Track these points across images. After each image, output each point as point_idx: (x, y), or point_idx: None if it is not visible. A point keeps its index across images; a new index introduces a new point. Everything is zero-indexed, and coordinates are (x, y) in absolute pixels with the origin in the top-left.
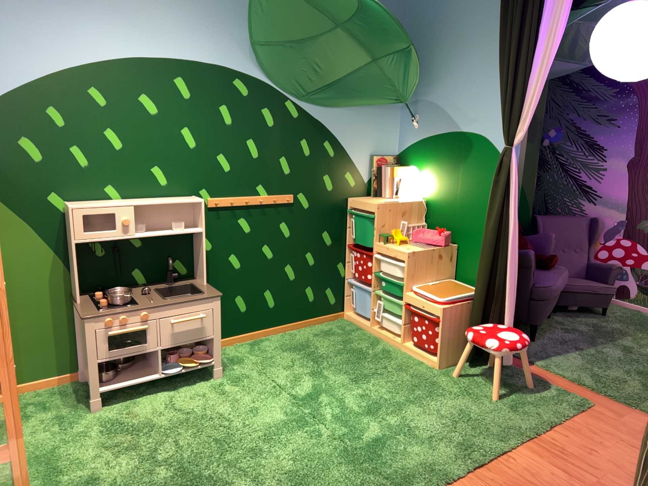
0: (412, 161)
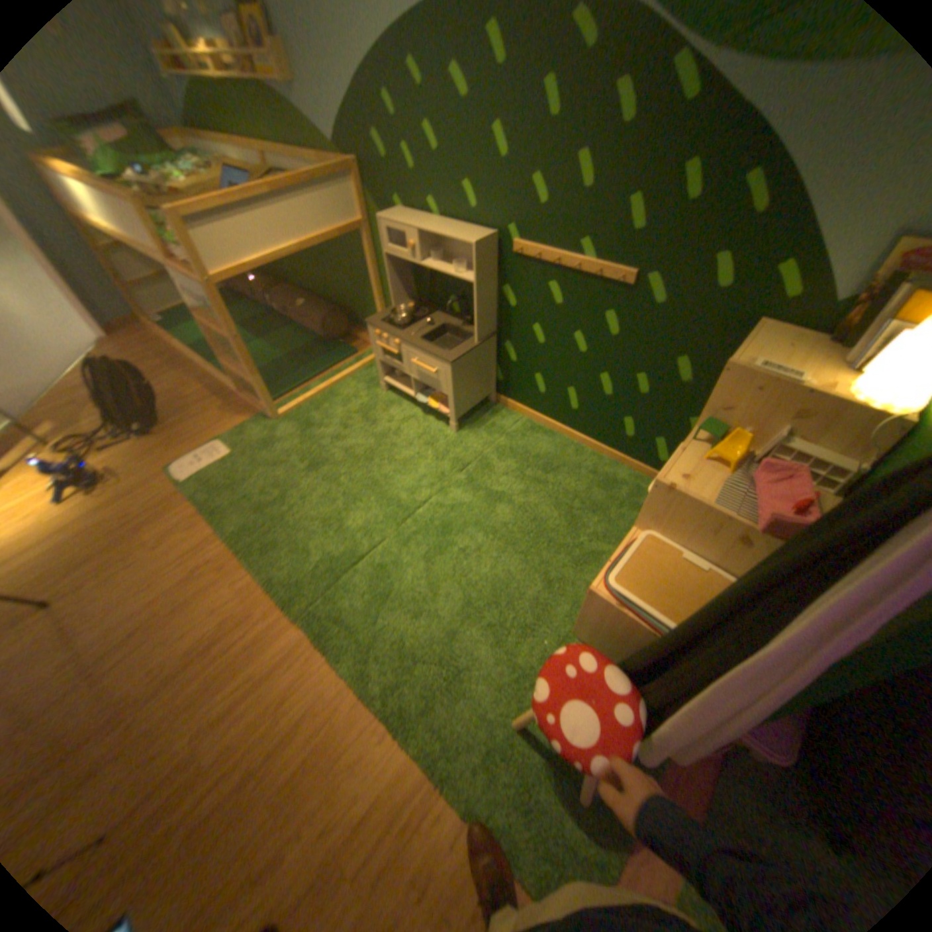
0: None
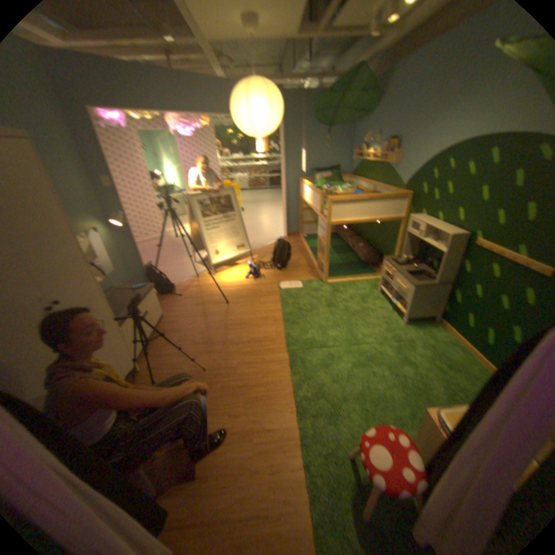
0: None
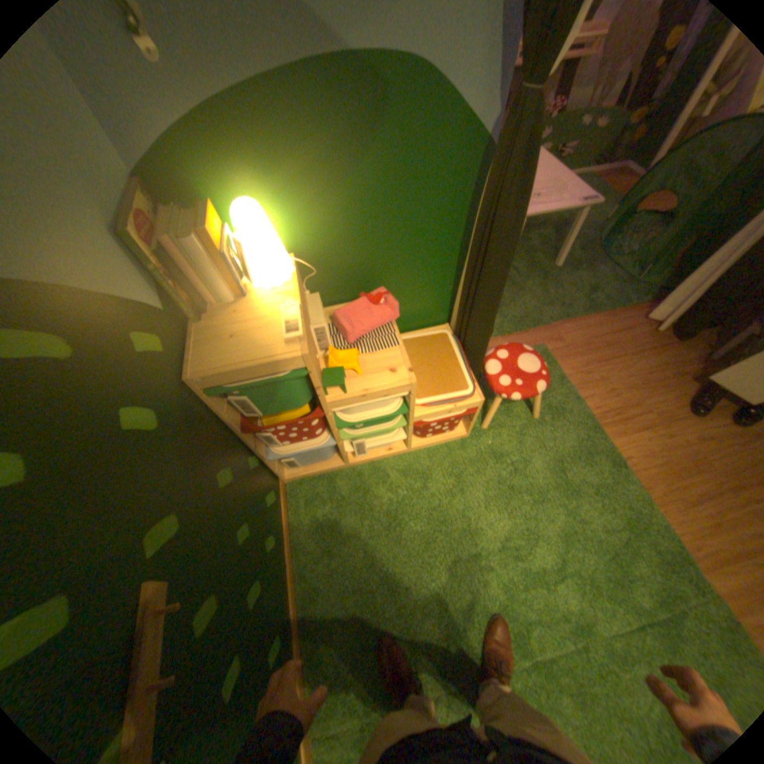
0: (200, 180)
